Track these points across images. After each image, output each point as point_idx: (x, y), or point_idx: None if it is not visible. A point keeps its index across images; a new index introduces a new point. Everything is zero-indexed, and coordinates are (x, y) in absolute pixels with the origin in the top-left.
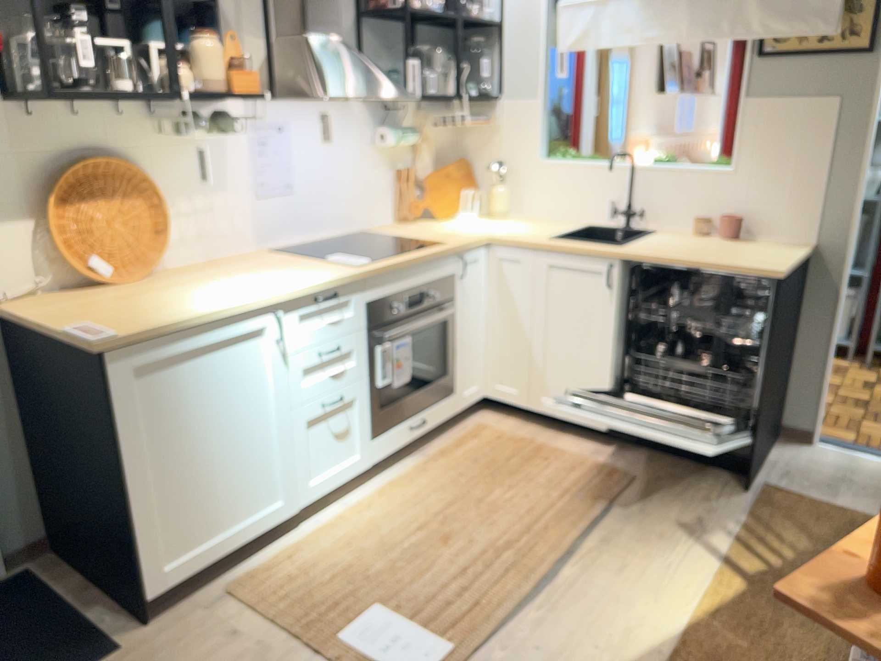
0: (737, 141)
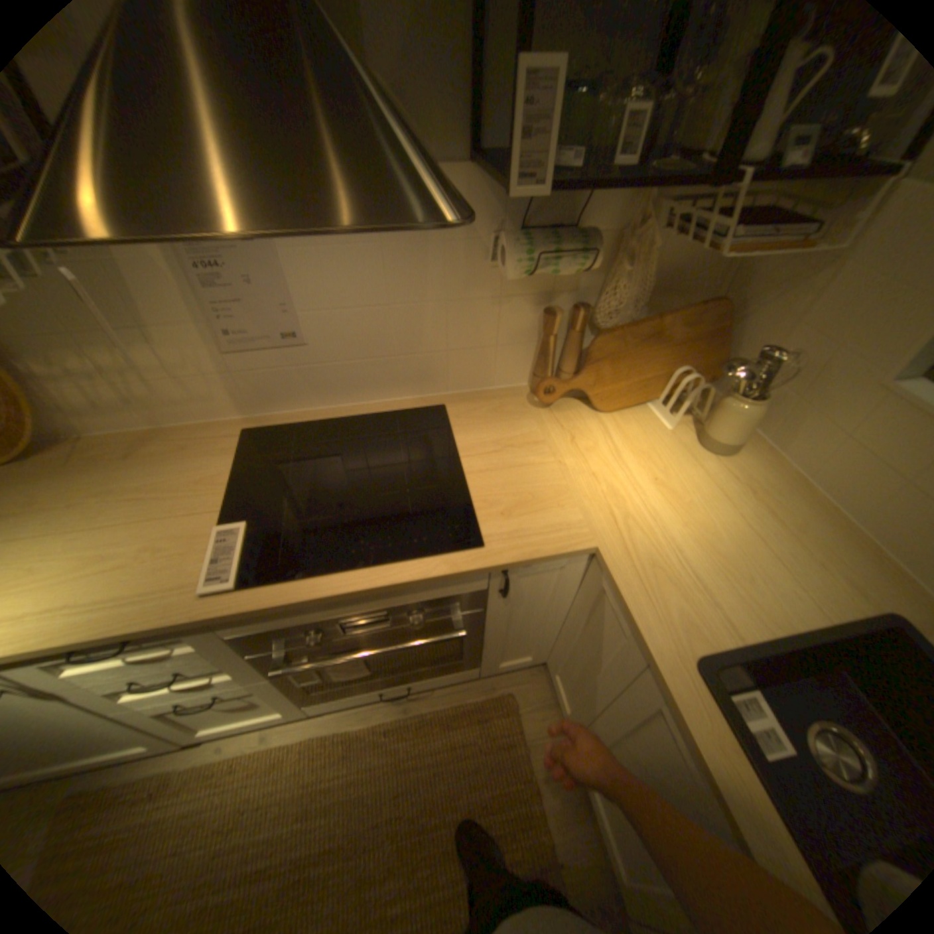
0: None
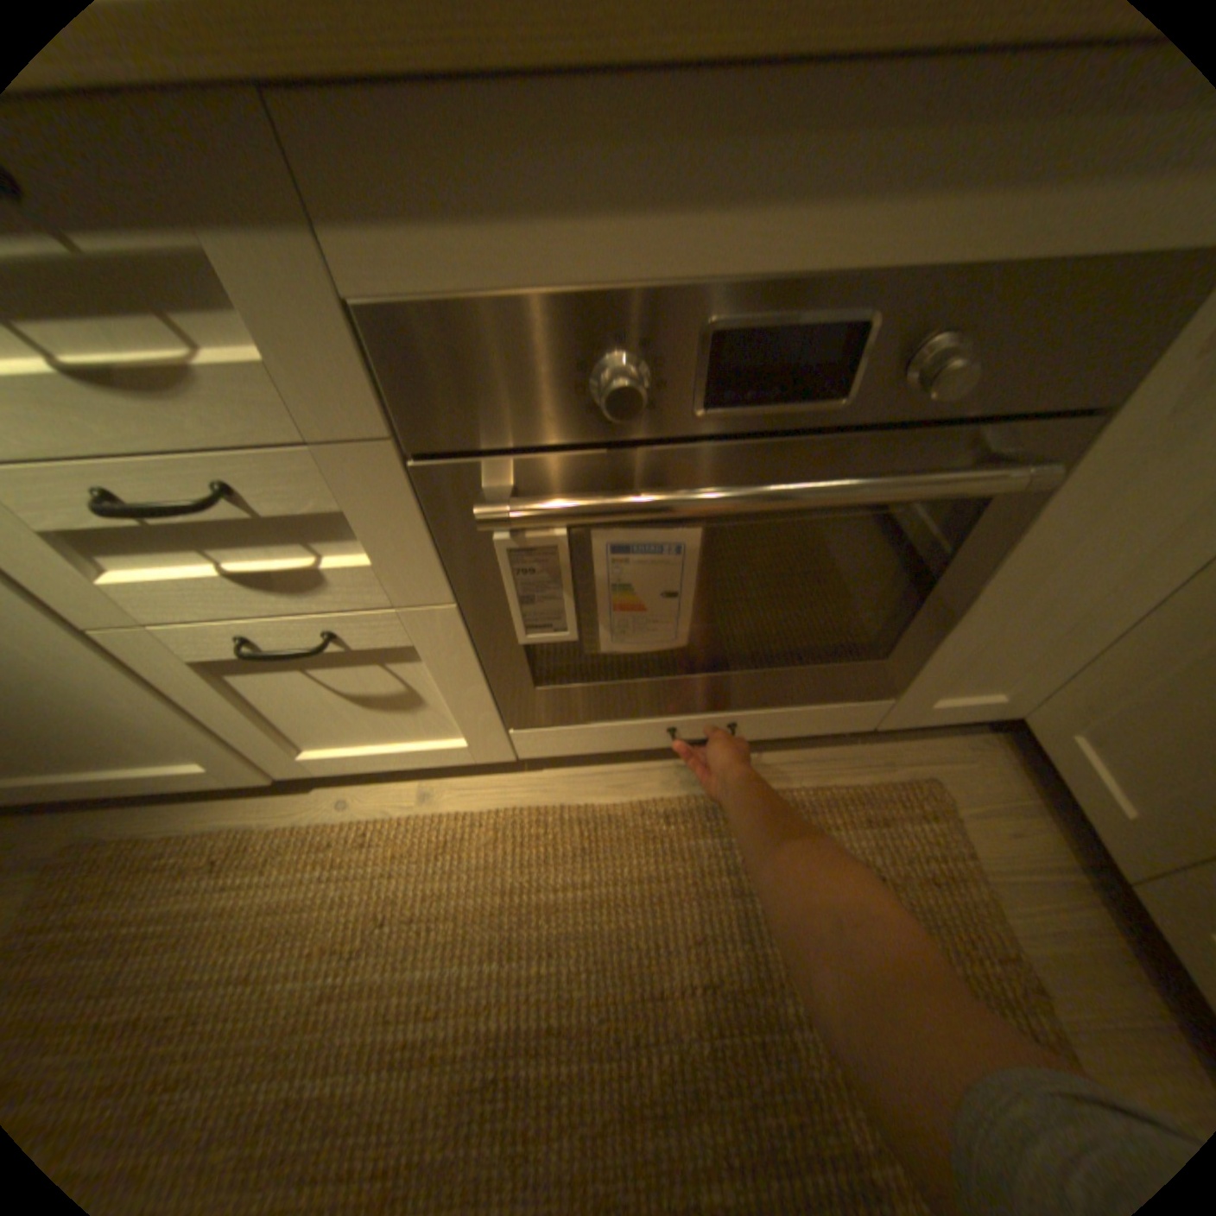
0: None
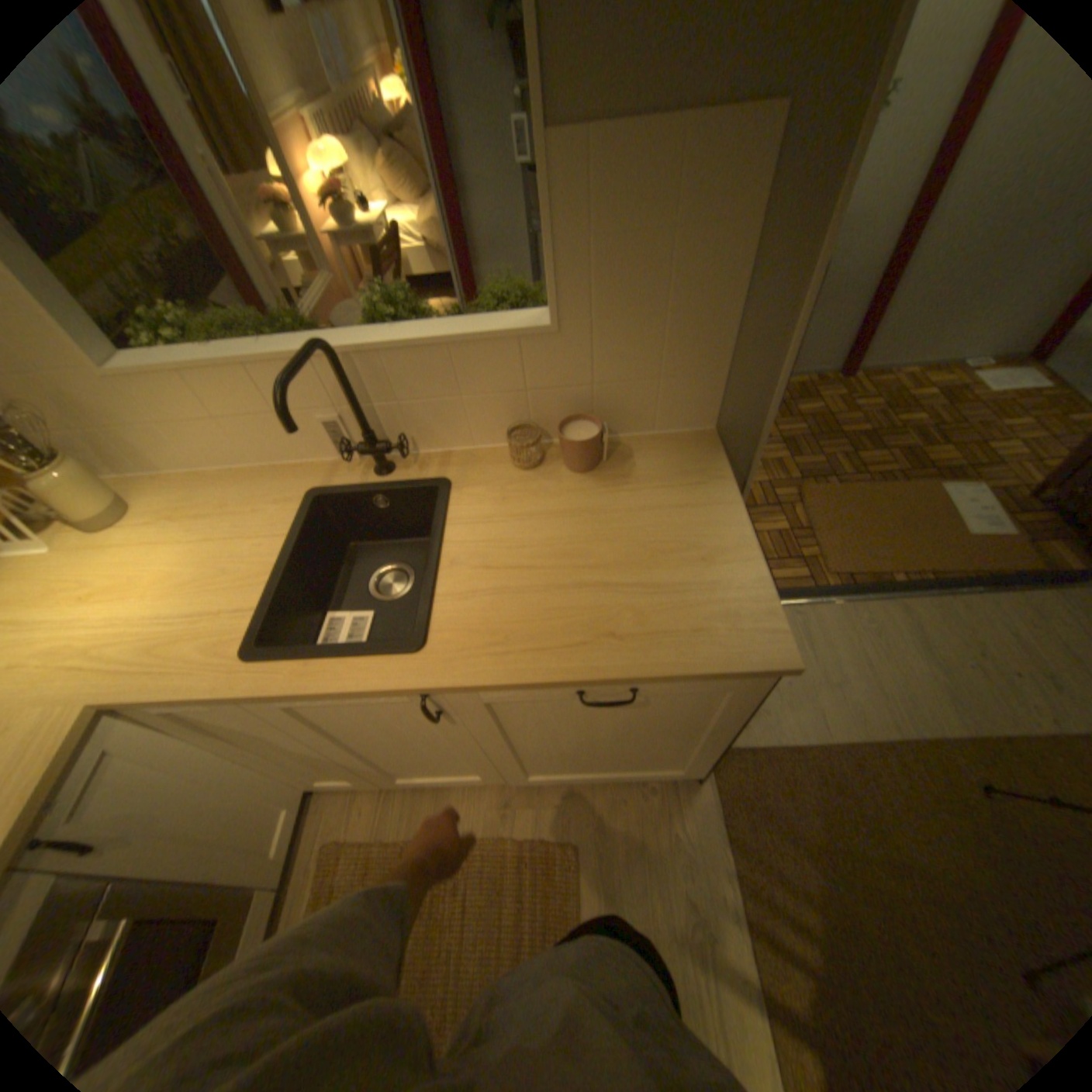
0: (545, 264)
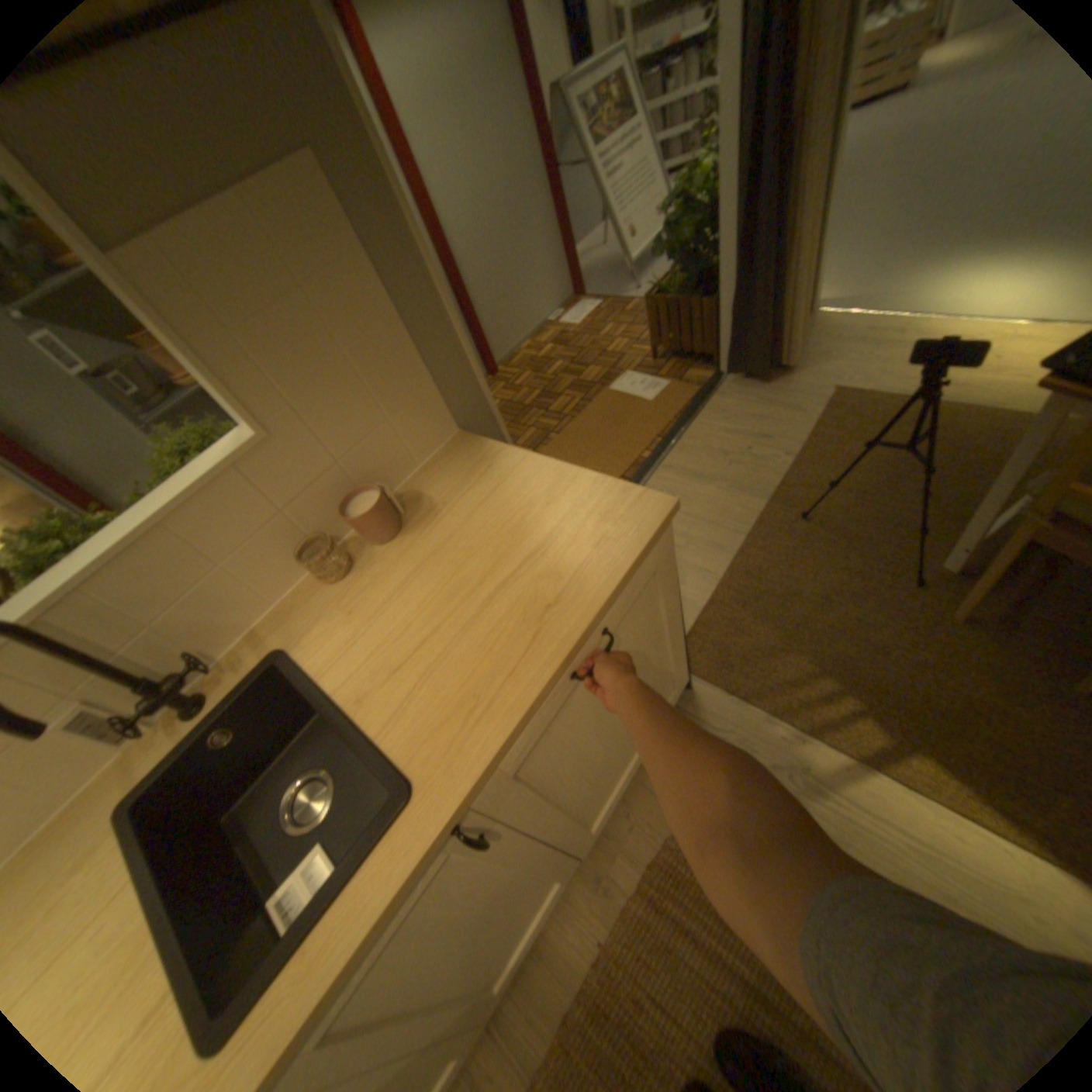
0: (208, 381)
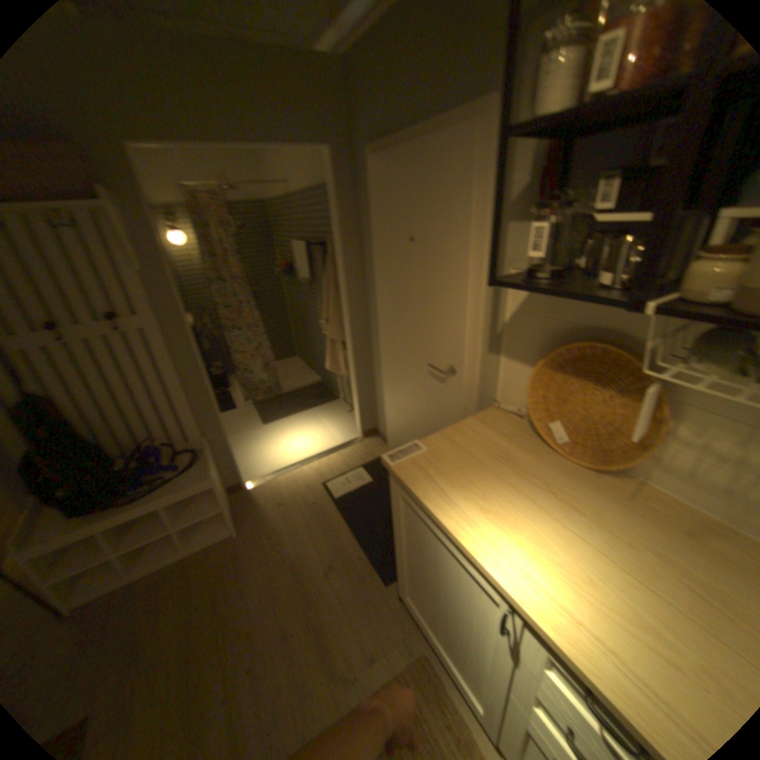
0: None
